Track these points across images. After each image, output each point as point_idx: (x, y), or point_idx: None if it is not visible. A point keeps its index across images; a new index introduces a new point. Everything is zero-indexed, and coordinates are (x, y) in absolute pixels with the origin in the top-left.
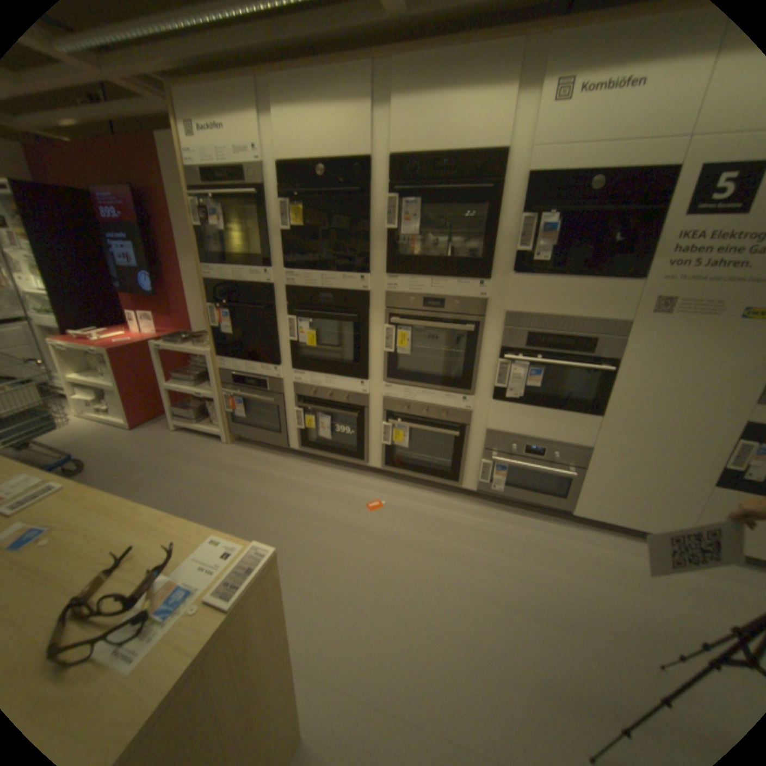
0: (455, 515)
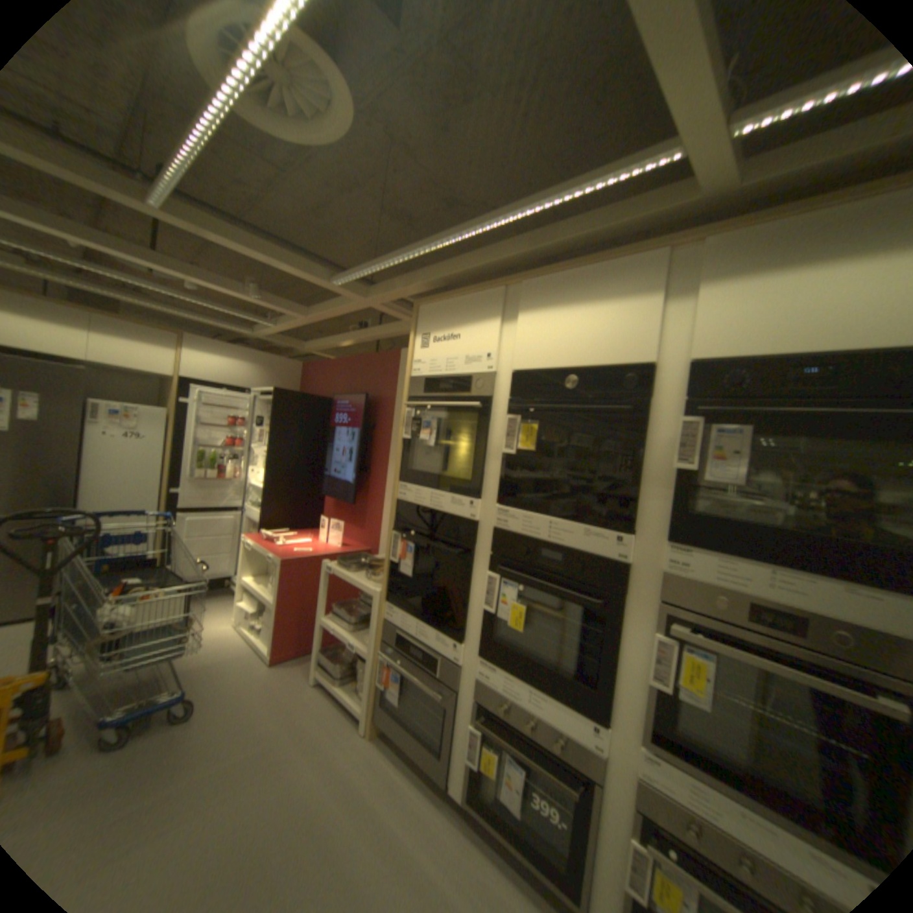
0: None
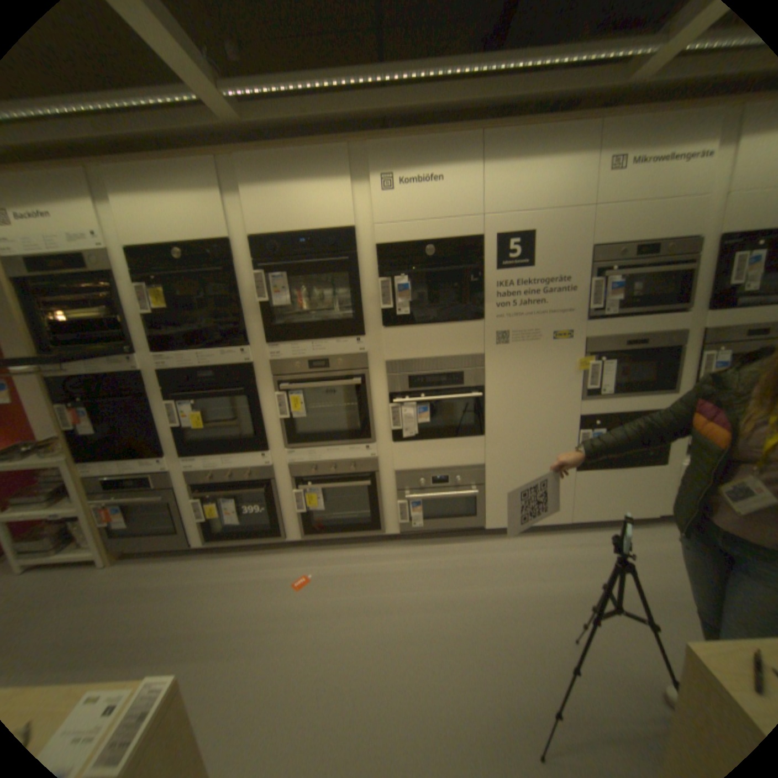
0: (383, 565)
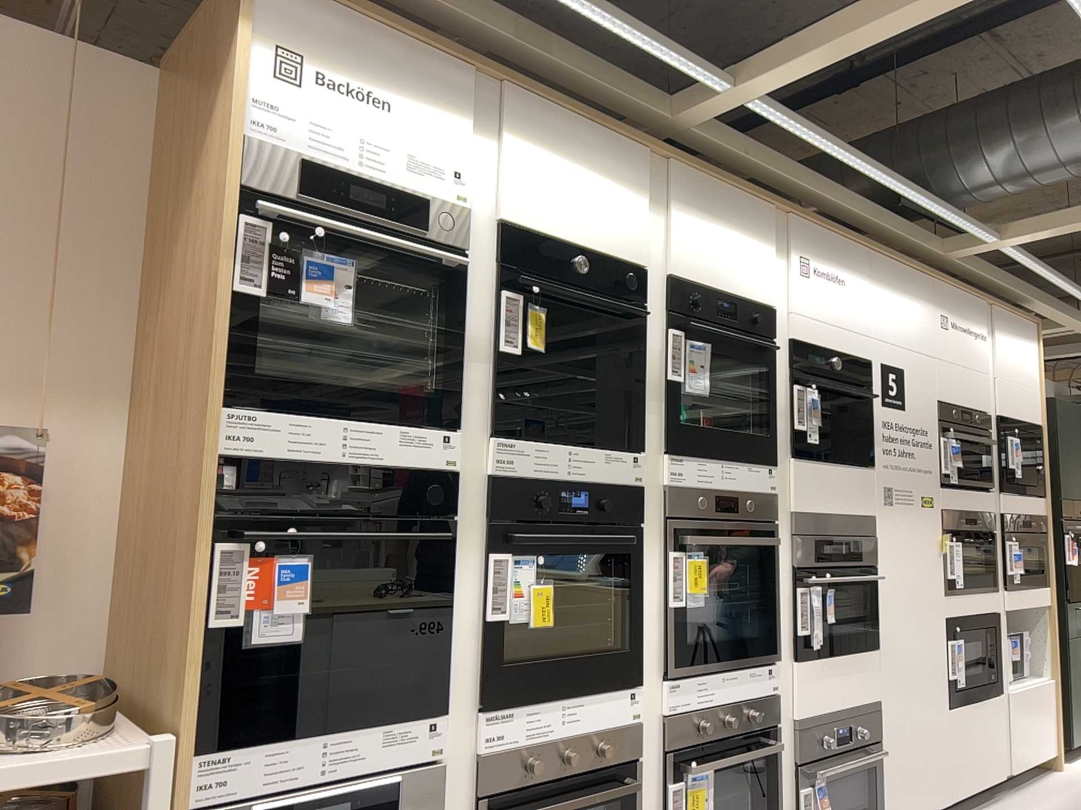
0: None
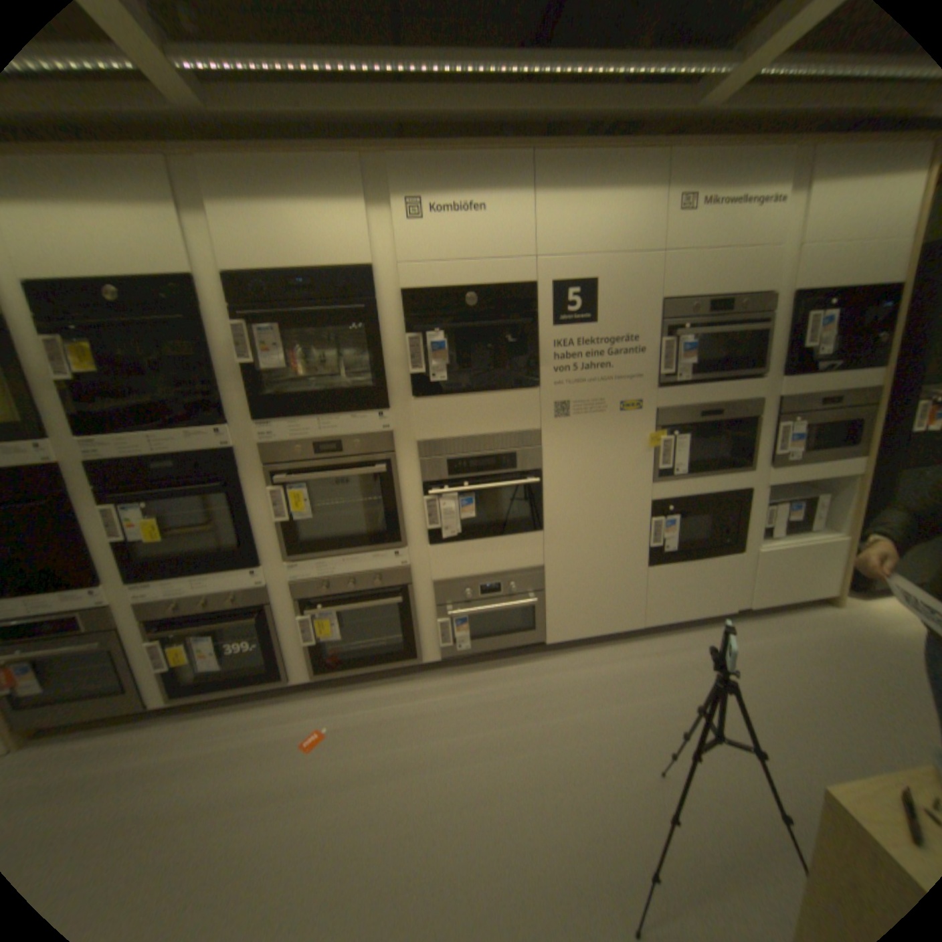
0: (422, 703)
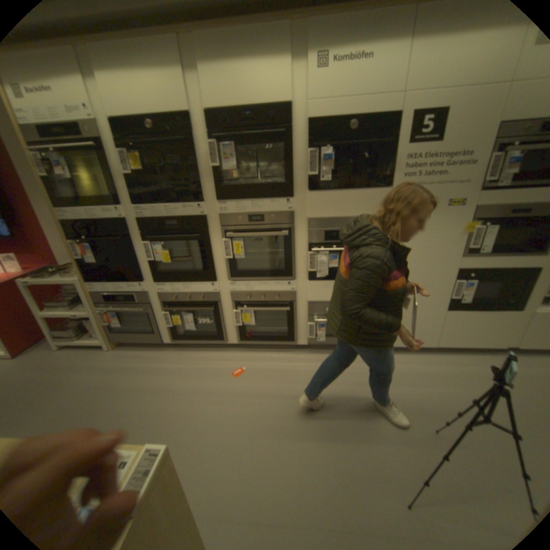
0: (295, 365)
